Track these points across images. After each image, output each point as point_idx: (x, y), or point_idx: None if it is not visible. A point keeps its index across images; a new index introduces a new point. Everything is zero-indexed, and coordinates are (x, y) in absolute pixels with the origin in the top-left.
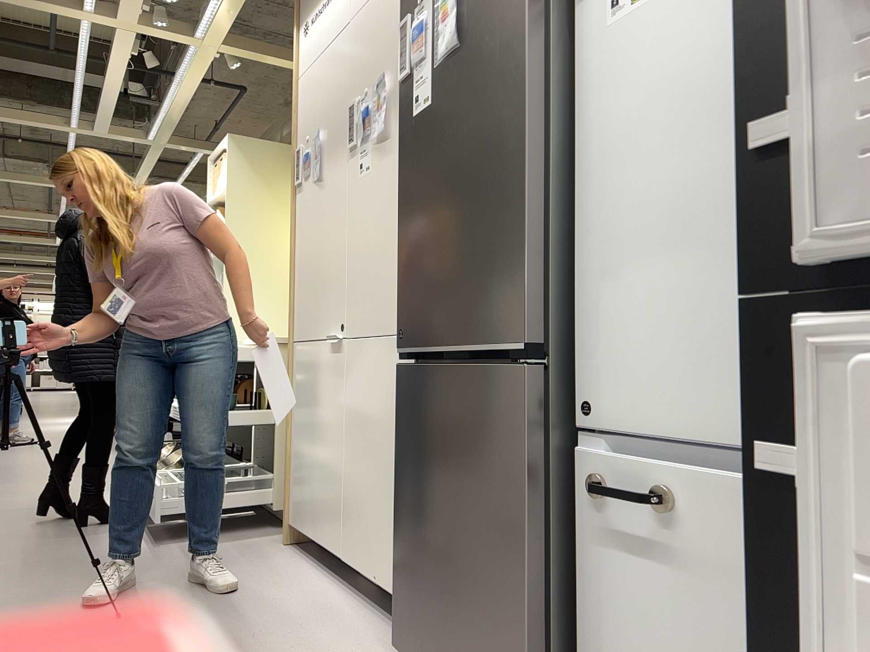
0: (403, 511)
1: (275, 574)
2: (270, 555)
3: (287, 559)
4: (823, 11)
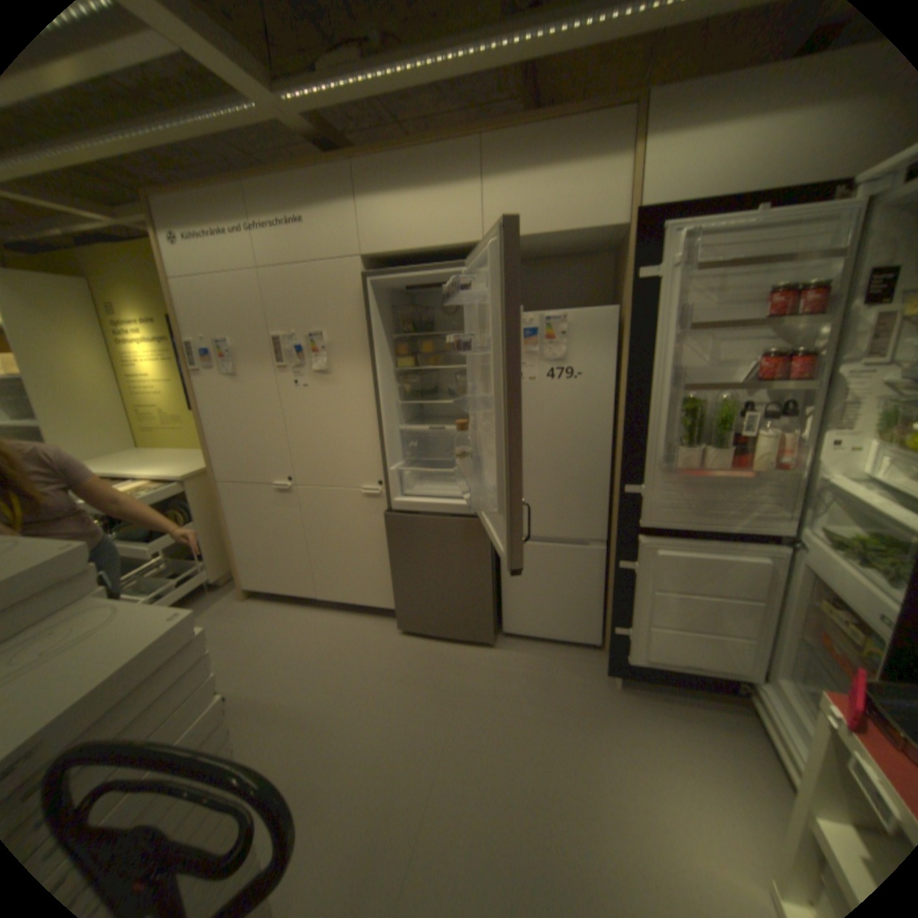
0: (399, 575)
1: (268, 622)
2: (244, 612)
3: (259, 610)
4: (649, 471)
